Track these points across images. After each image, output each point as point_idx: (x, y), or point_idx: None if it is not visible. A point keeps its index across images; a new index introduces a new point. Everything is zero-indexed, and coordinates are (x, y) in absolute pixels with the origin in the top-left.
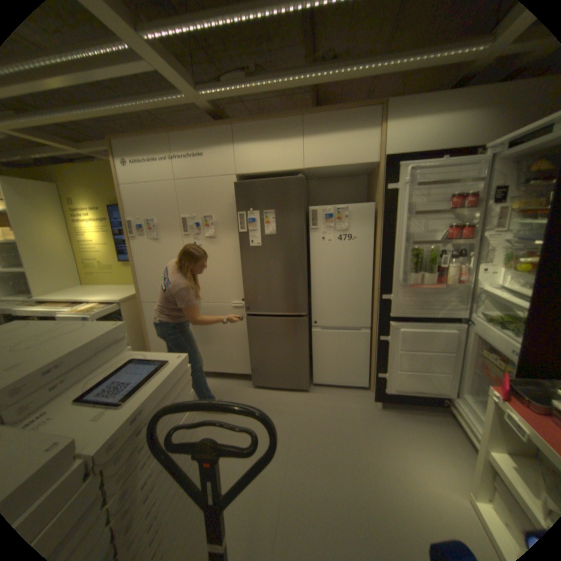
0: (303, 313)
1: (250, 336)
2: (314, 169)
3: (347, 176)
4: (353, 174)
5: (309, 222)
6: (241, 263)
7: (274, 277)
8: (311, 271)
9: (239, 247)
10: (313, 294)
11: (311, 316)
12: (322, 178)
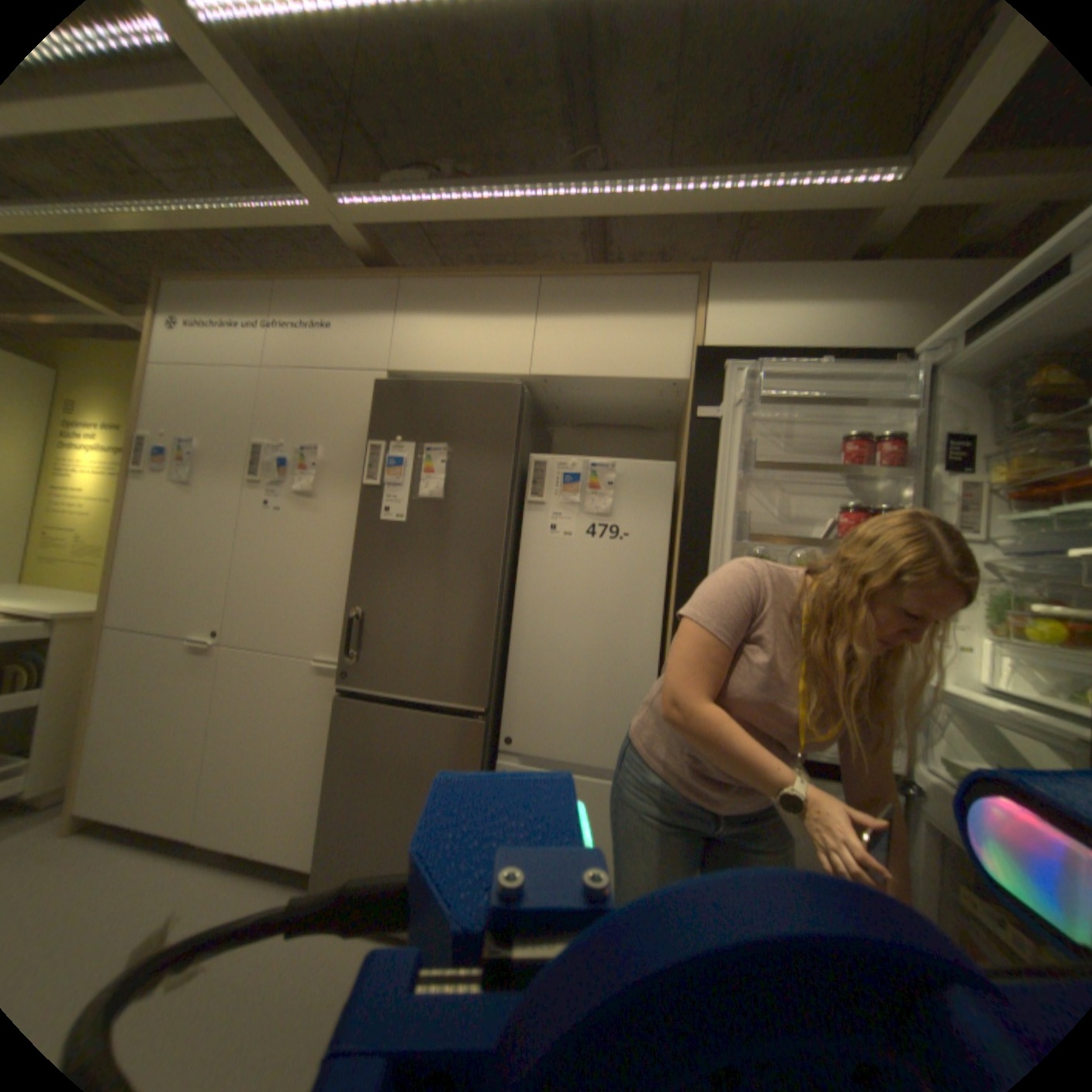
0: (477, 707)
1: (333, 753)
2: (552, 383)
3: (632, 427)
4: (646, 426)
5: (528, 490)
6: (356, 562)
7: (421, 600)
8: (517, 605)
9: (361, 525)
10: (512, 661)
11: (504, 724)
12: (580, 422)
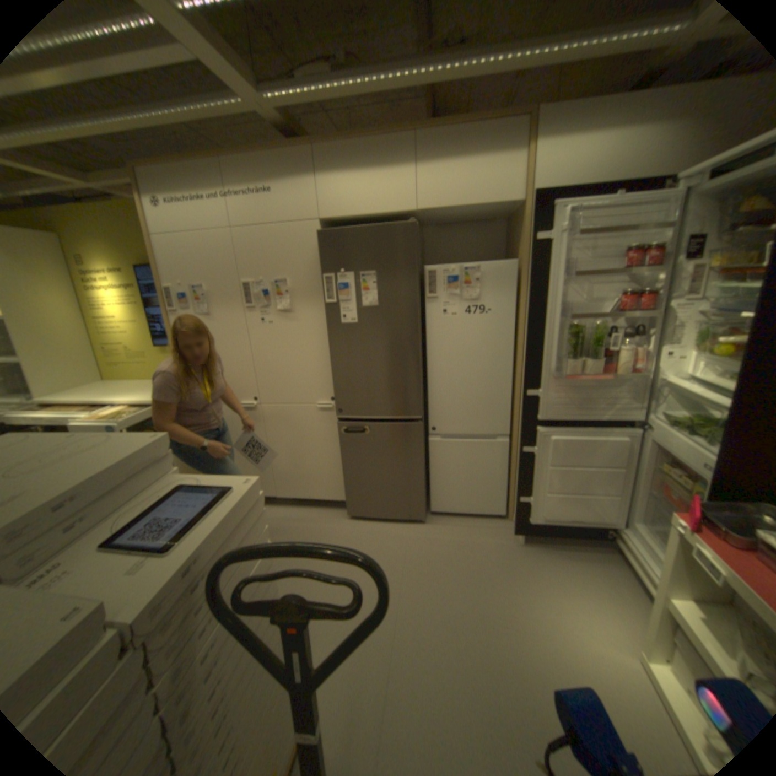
0: (417, 417)
1: (343, 448)
2: (431, 211)
3: (477, 221)
4: (487, 219)
5: (425, 288)
6: (328, 347)
7: (376, 366)
8: (427, 358)
9: (326, 325)
10: (429, 389)
11: (428, 421)
12: (442, 224)
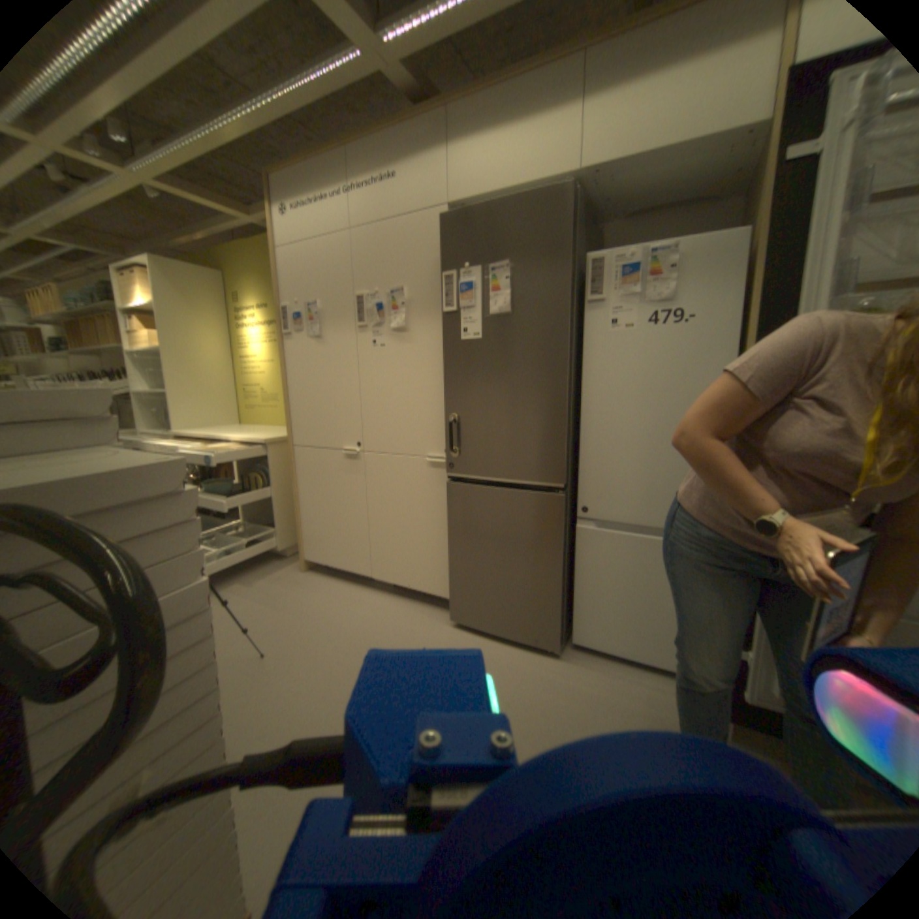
0: (557, 483)
1: (452, 520)
2: (604, 171)
3: (692, 201)
4: (709, 196)
5: (587, 289)
6: (446, 378)
7: (502, 402)
8: (583, 398)
9: (446, 347)
10: (583, 445)
11: (579, 497)
12: (633, 210)
